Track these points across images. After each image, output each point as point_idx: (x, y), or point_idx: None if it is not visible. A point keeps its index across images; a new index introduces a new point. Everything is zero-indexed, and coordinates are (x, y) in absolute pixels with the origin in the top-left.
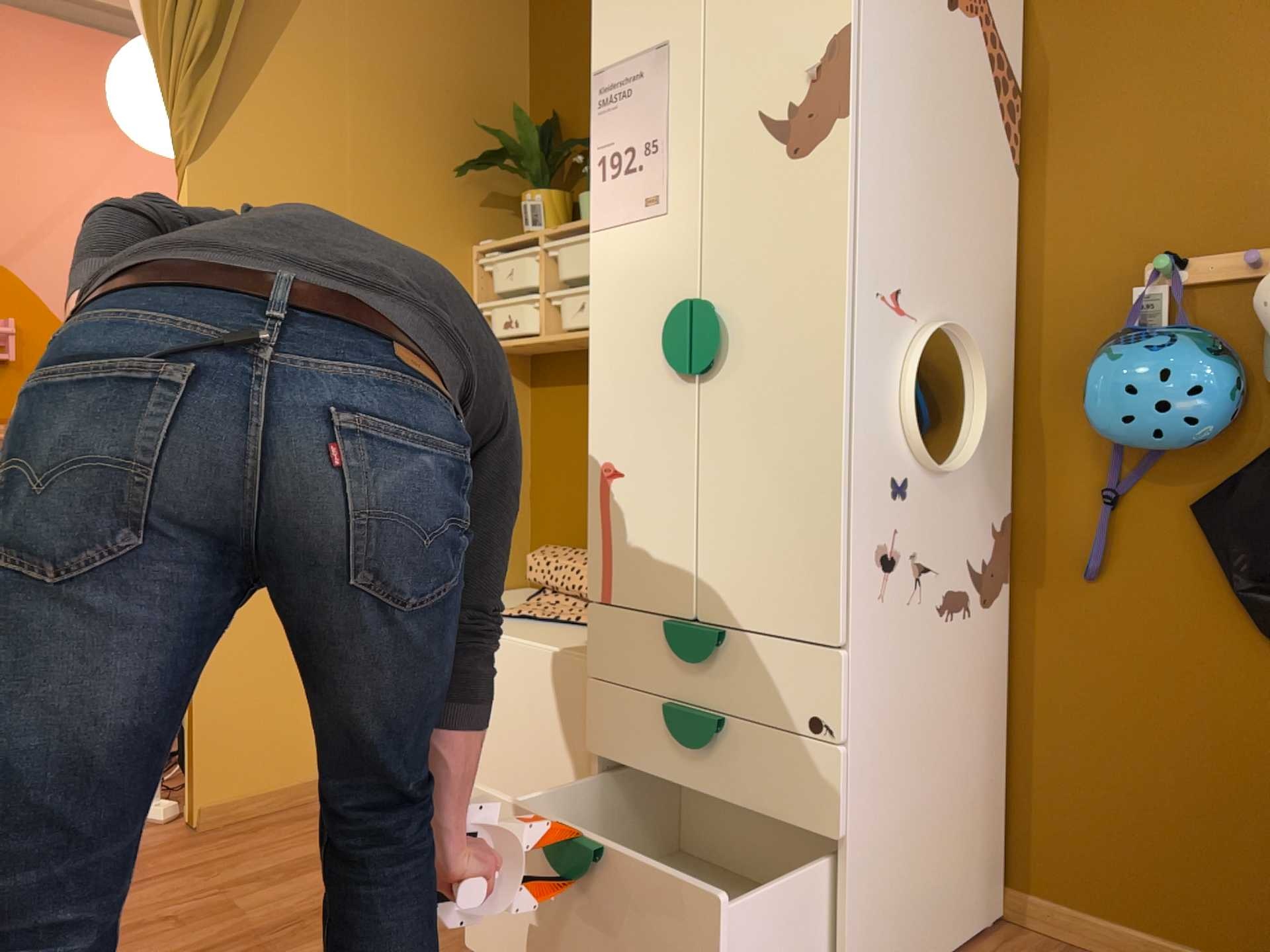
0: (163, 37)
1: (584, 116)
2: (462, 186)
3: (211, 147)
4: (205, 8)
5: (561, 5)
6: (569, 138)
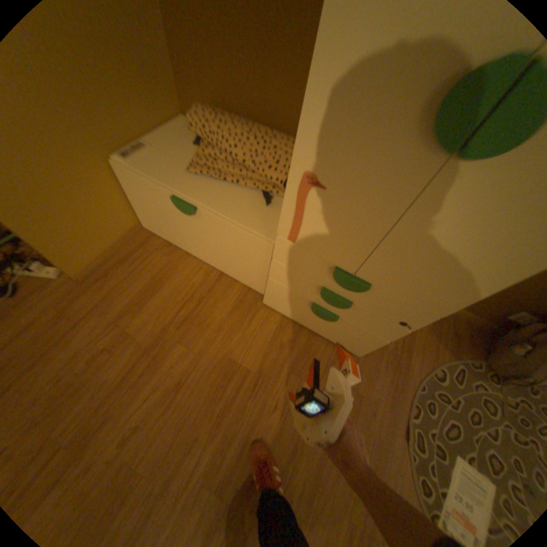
0: None
1: None
2: None
3: None
4: None
5: None
6: None
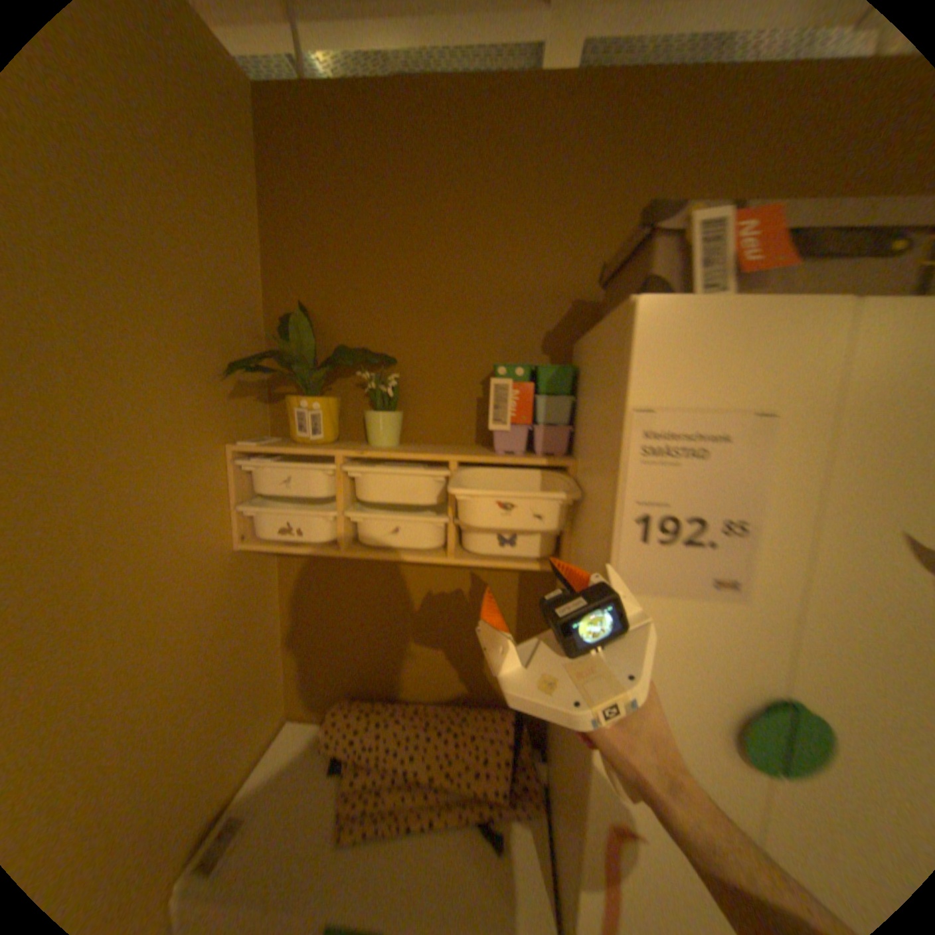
0: None
1: (344, 317)
2: (211, 379)
3: None
4: None
5: (307, 189)
6: (324, 334)
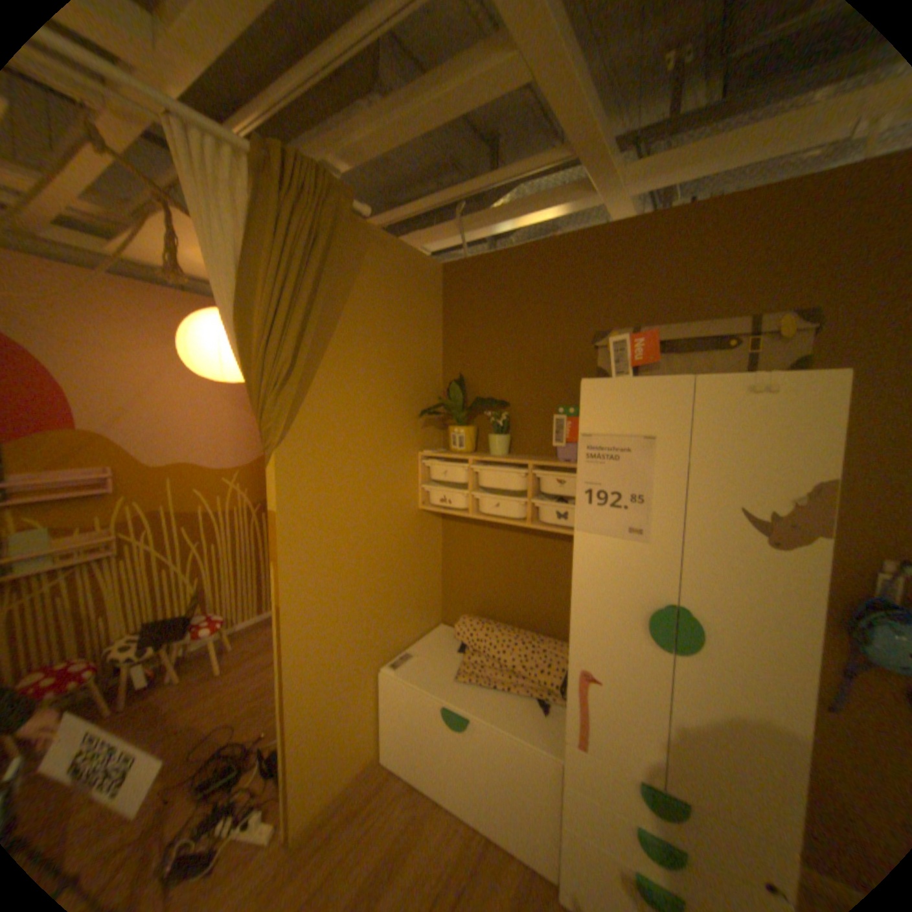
0: (250, 360)
1: (481, 380)
2: (413, 418)
3: (286, 433)
4: (284, 346)
5: (465, 313)
6: (470, 390)
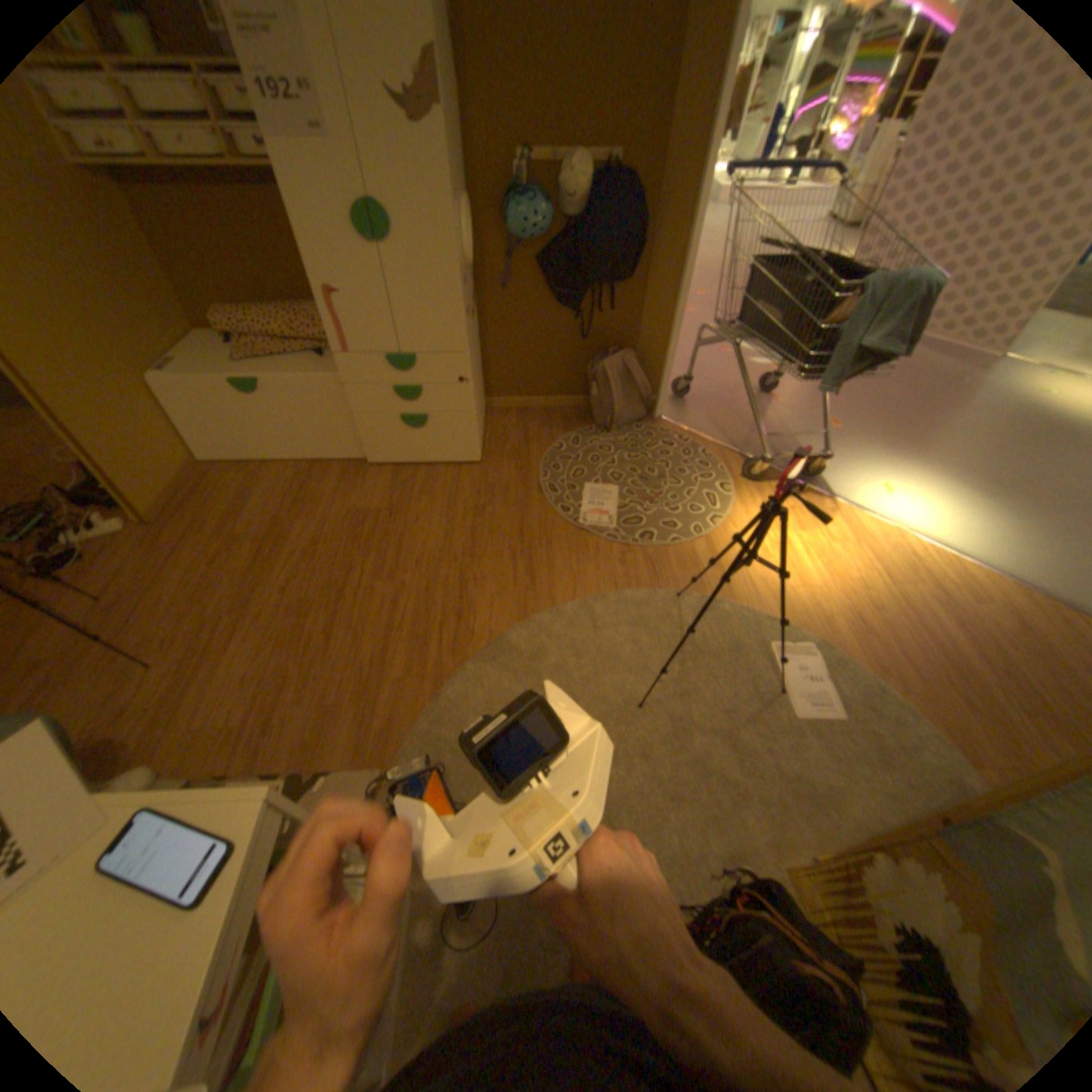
0: None
1: None
2: None
3: None
4: None
5: None
6: None
